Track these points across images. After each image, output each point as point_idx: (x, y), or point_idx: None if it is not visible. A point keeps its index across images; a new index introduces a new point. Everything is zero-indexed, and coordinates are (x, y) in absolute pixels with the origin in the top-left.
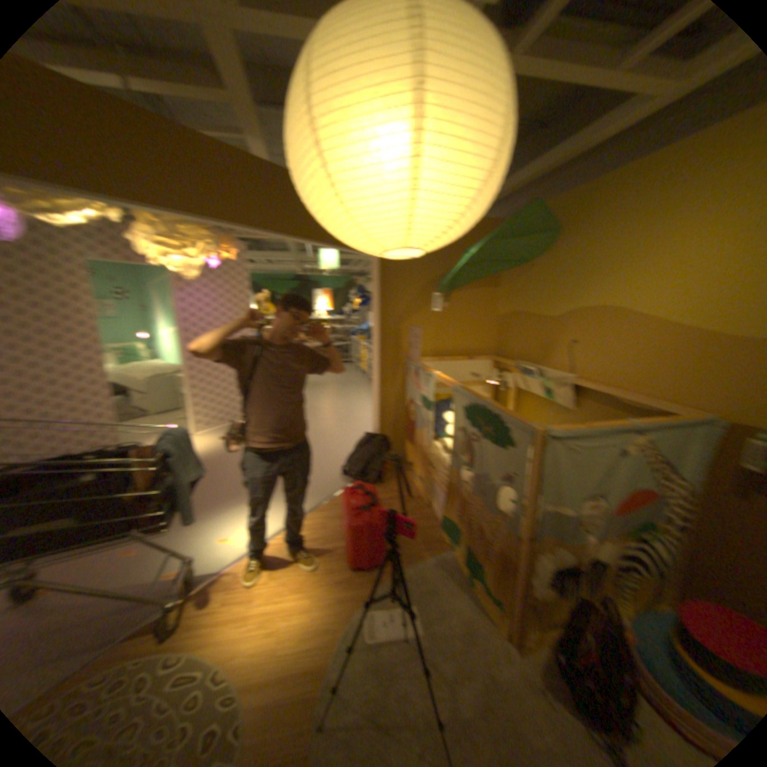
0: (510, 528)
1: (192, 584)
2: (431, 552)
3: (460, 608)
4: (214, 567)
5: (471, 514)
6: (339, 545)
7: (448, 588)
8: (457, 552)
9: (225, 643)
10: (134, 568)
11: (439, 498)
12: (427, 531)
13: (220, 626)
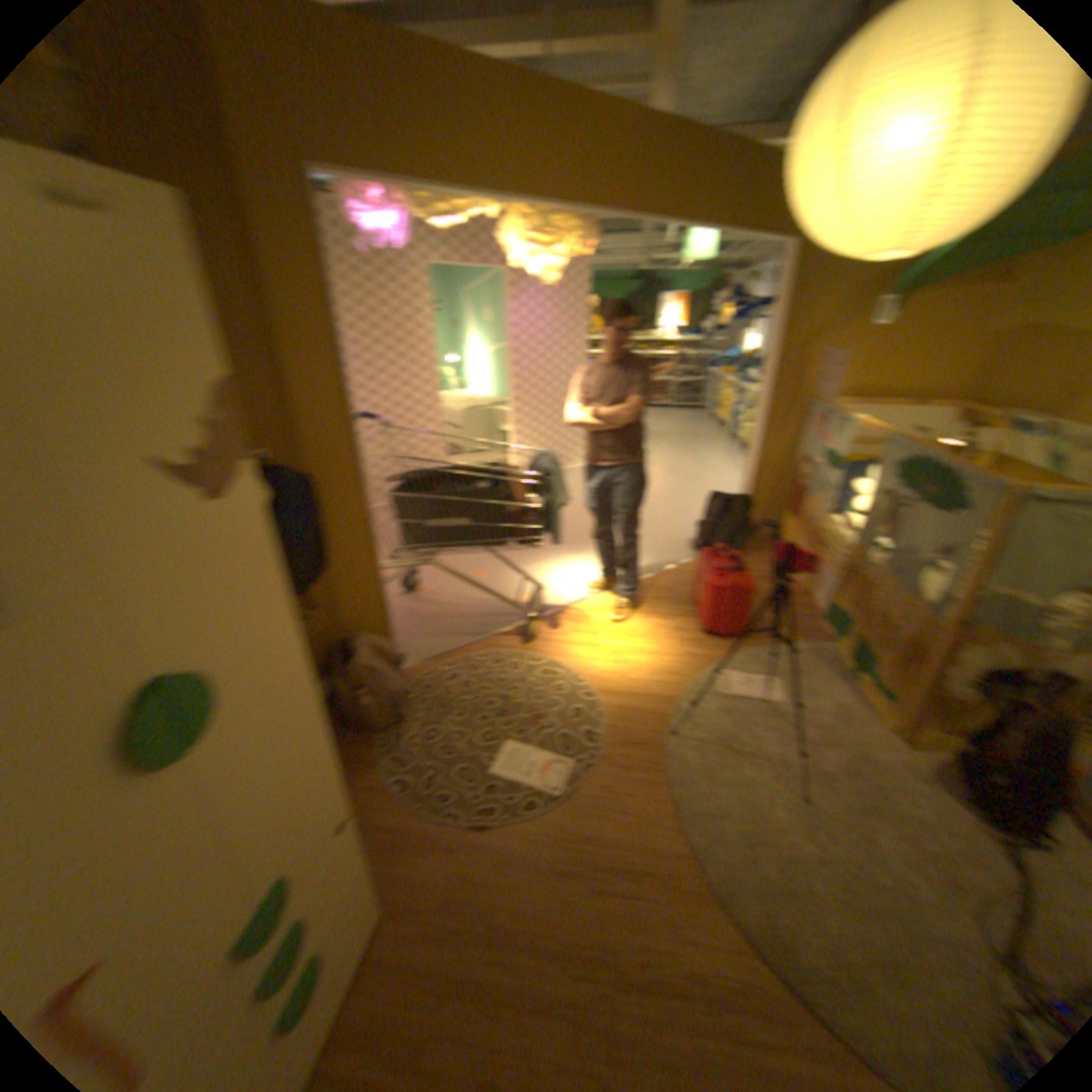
0: (937, 610)
1: (546, 610)
2: (807, 640)
3: (839, 695)
4: (564, 602)
5: (879, 598)
6: (692, 611)
7: (827, 676)
8: (845, 646)
9: (584, 659)
10: (493, 587)
11: (830, 585)
12: (805, 620)
13: (578, 646)
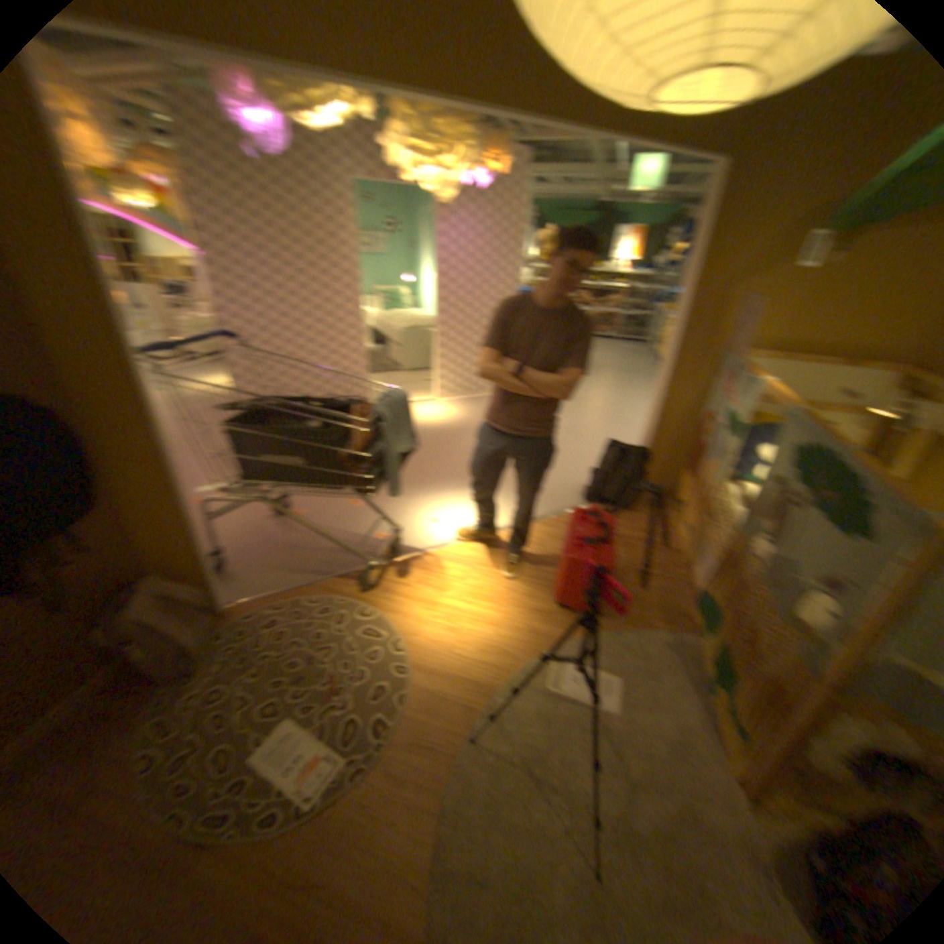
0: (808, 656)
1: (398, 552)
2: (669, 626)
3: (684, 711)
4: (421, 544)
5: (748, 606)
6: (552, 571)
7: (677, 680)
8: (709, 643)
9: (412, 619)
10: (357, 518)
11: (708, 564)
12: (675, 598)
13: (412, 602)
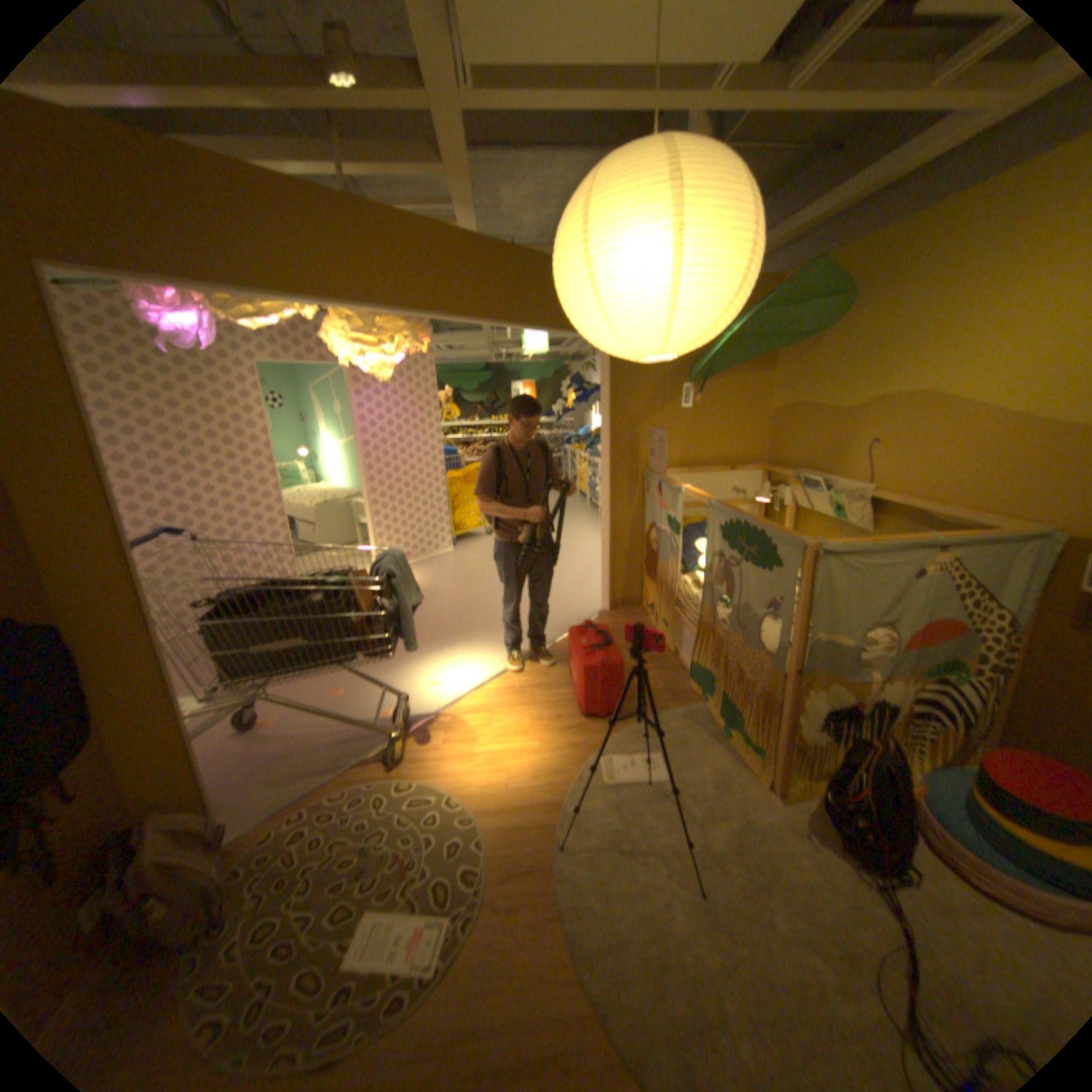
0: (776, 662)
1: (411, 722)
2: (679, 703)
3: (715, 759)
4: (431, 708)
5: (730, 654)
6: (568, 692)
7: (701, 739)
8: (712, 703)
9: (455, 775)
10: (348, 705)
11: (689, 644)
12: (675, 682)
13: (448, 760)
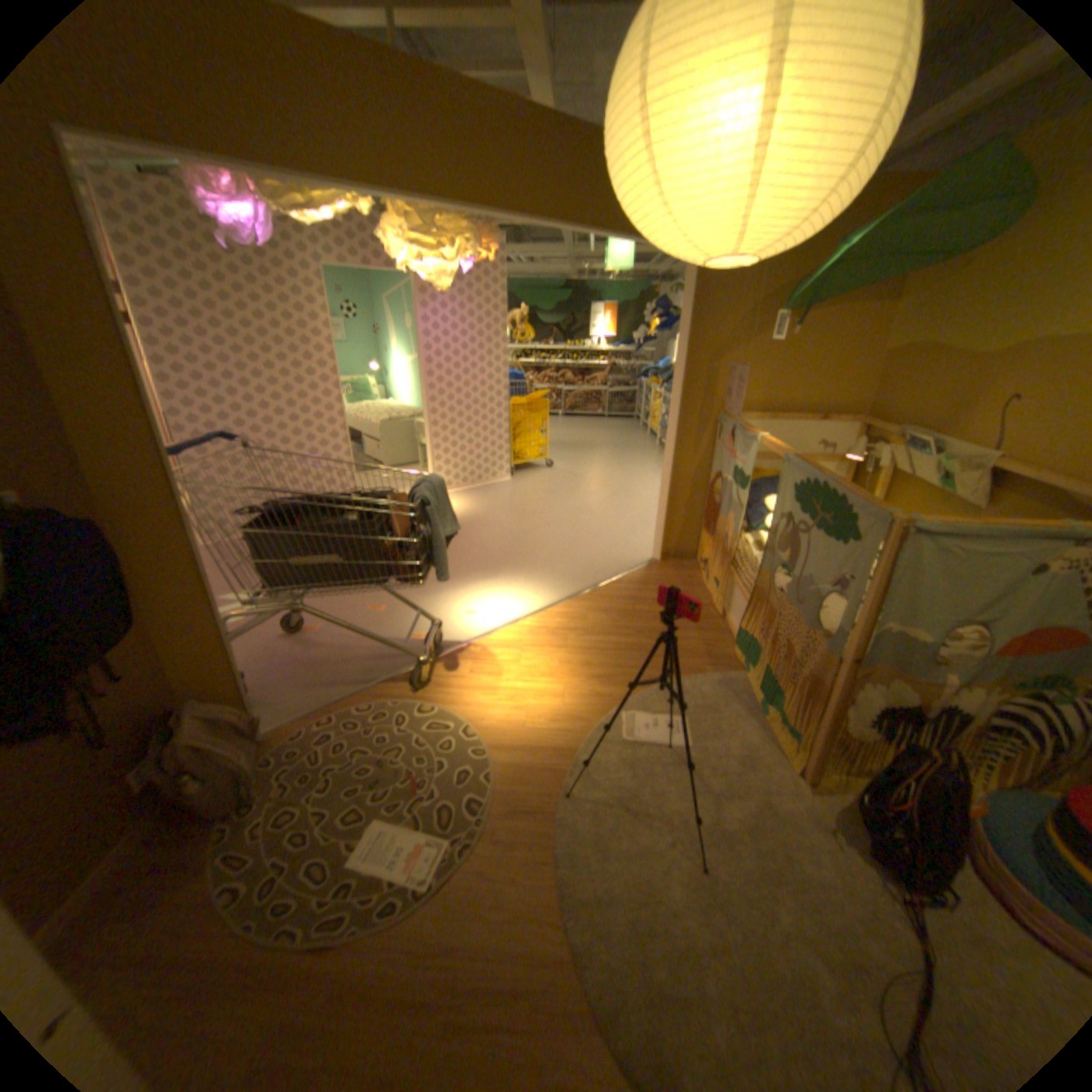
0: (832, 646)
1: (443, 648)
2: (718, 669)
3: (745, 733)
4: (464, 637)
5: (781, 628)
6: (602, 641)
7: (734, 710)
8: (754, 675)
9: (477, 706)
10: (387, 623)
11: (740, 608)
12: (717, 645)
13: (472, 691)
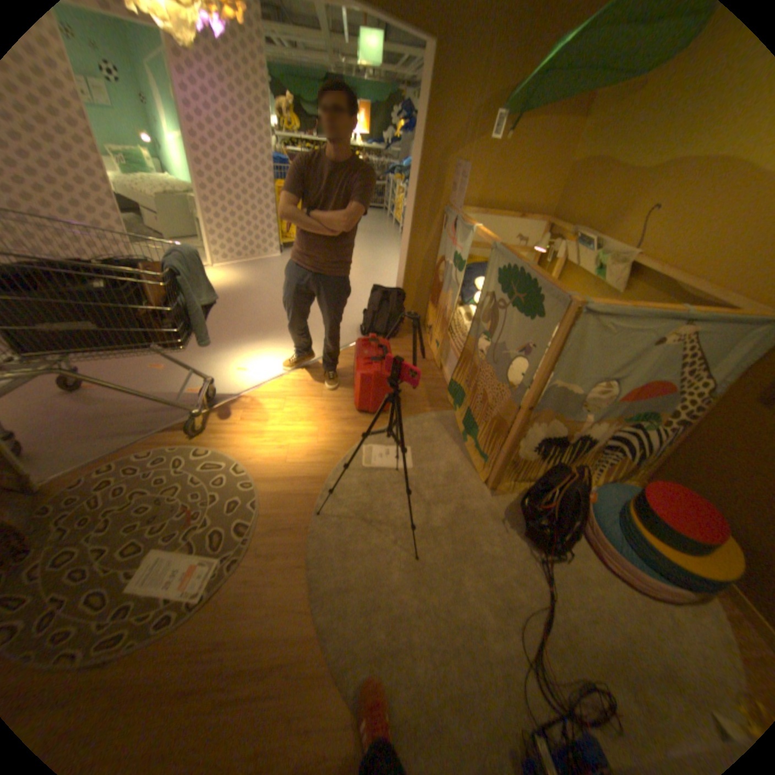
0: (515, 396)
1: (218, 400)
2: (434, 409)
3: (450, 455)
4: (237, 390)
5: (480, 380)
6: (350, 390)
7: (443, 439)
8: (459, 412)
9: (246, 447)
10: (166, 379)
11: (452, 364)
12: (434, 391)
13: (242, 435)
